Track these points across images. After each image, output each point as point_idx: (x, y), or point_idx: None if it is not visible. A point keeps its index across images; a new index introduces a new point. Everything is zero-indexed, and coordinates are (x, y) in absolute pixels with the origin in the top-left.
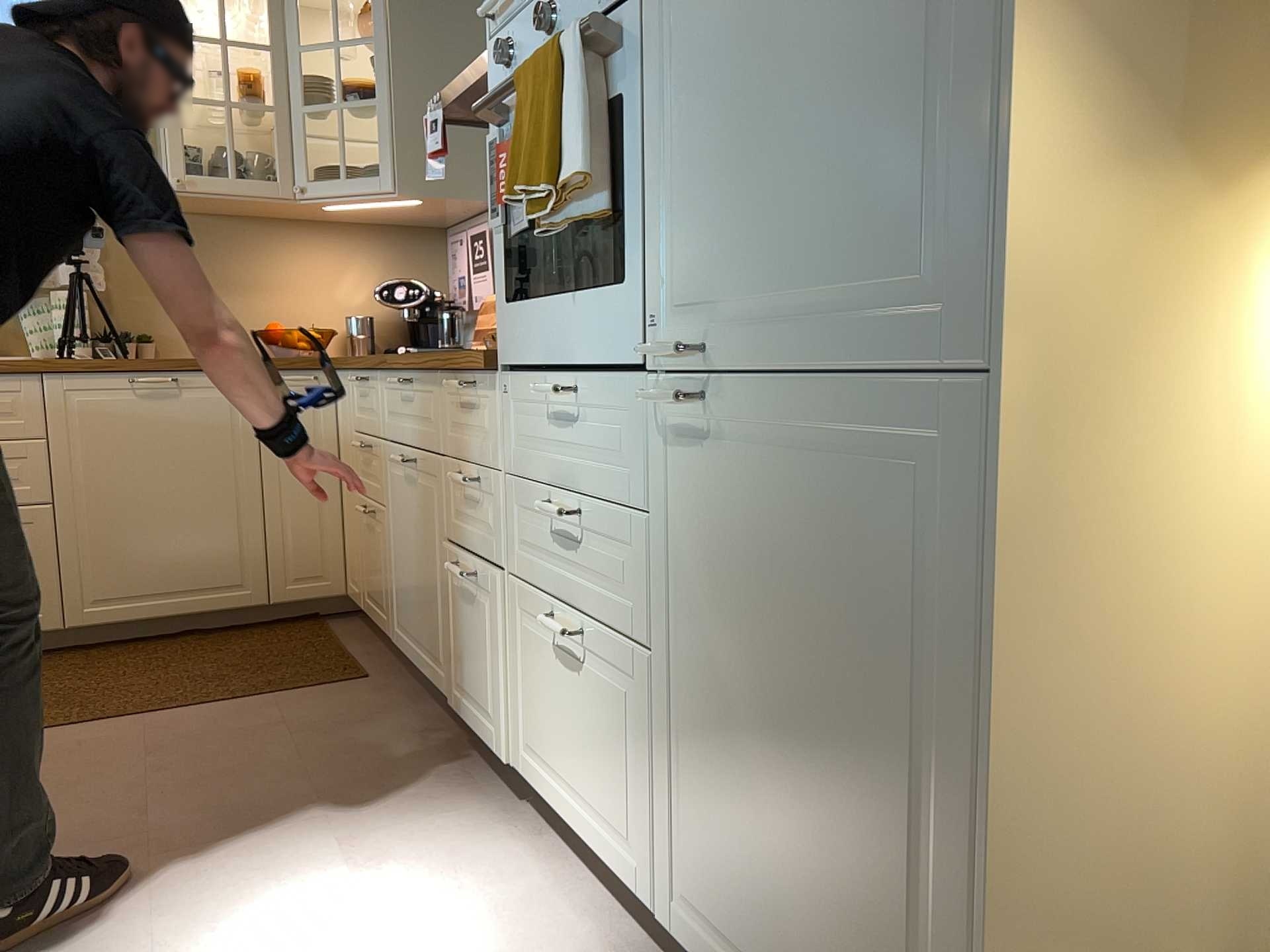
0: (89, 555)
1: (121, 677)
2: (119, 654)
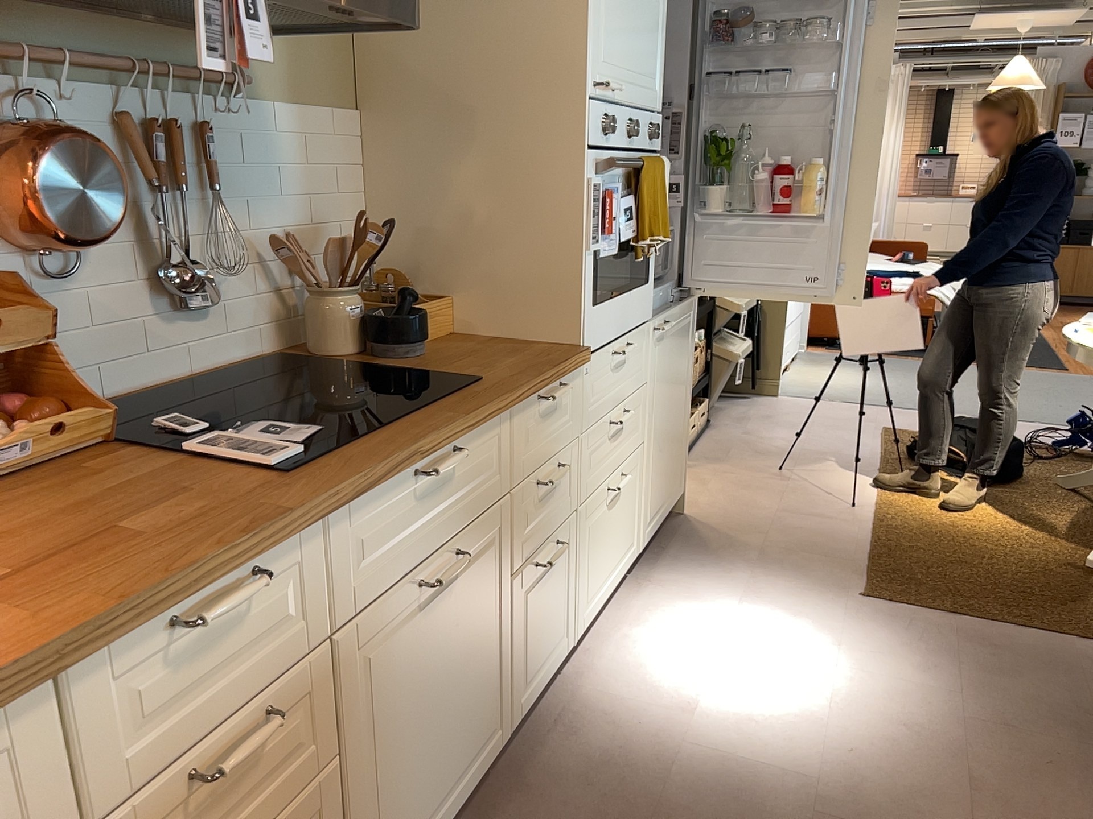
0: None
1: None
2: None
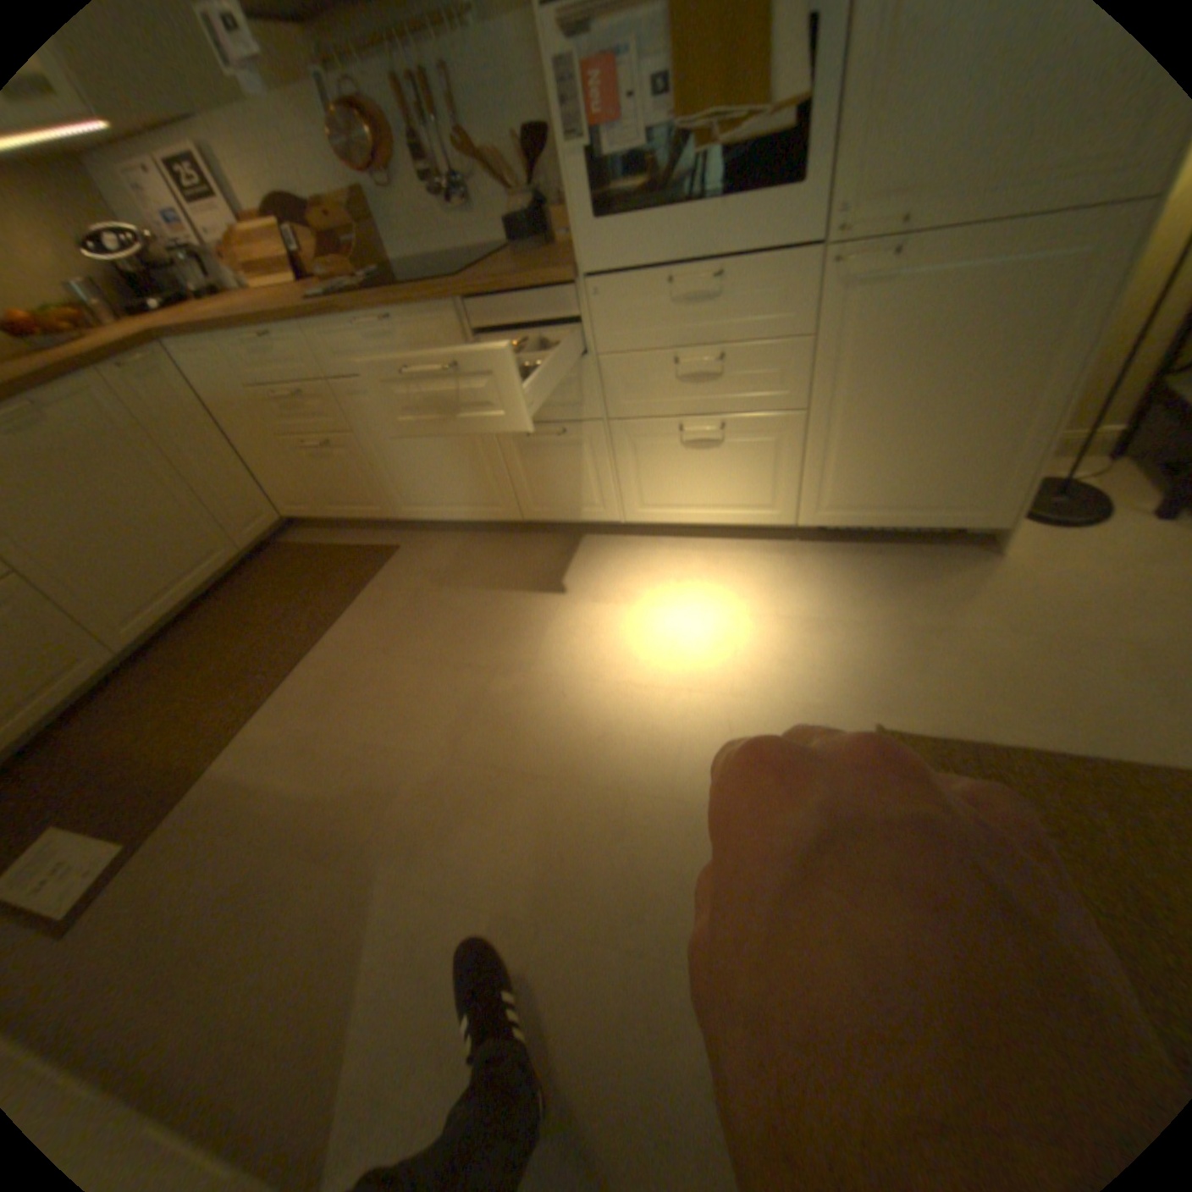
0: (87, 593)
1: (226, 648)
2: (177, 644)
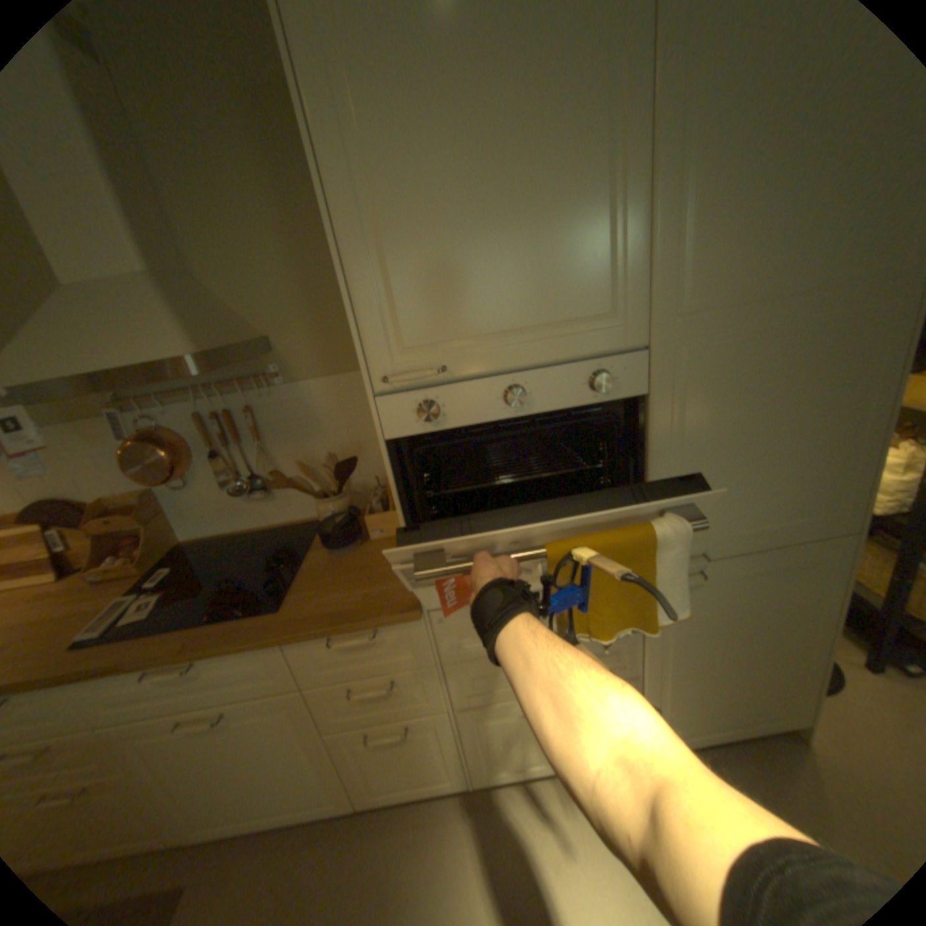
0: None
1: None
2: None
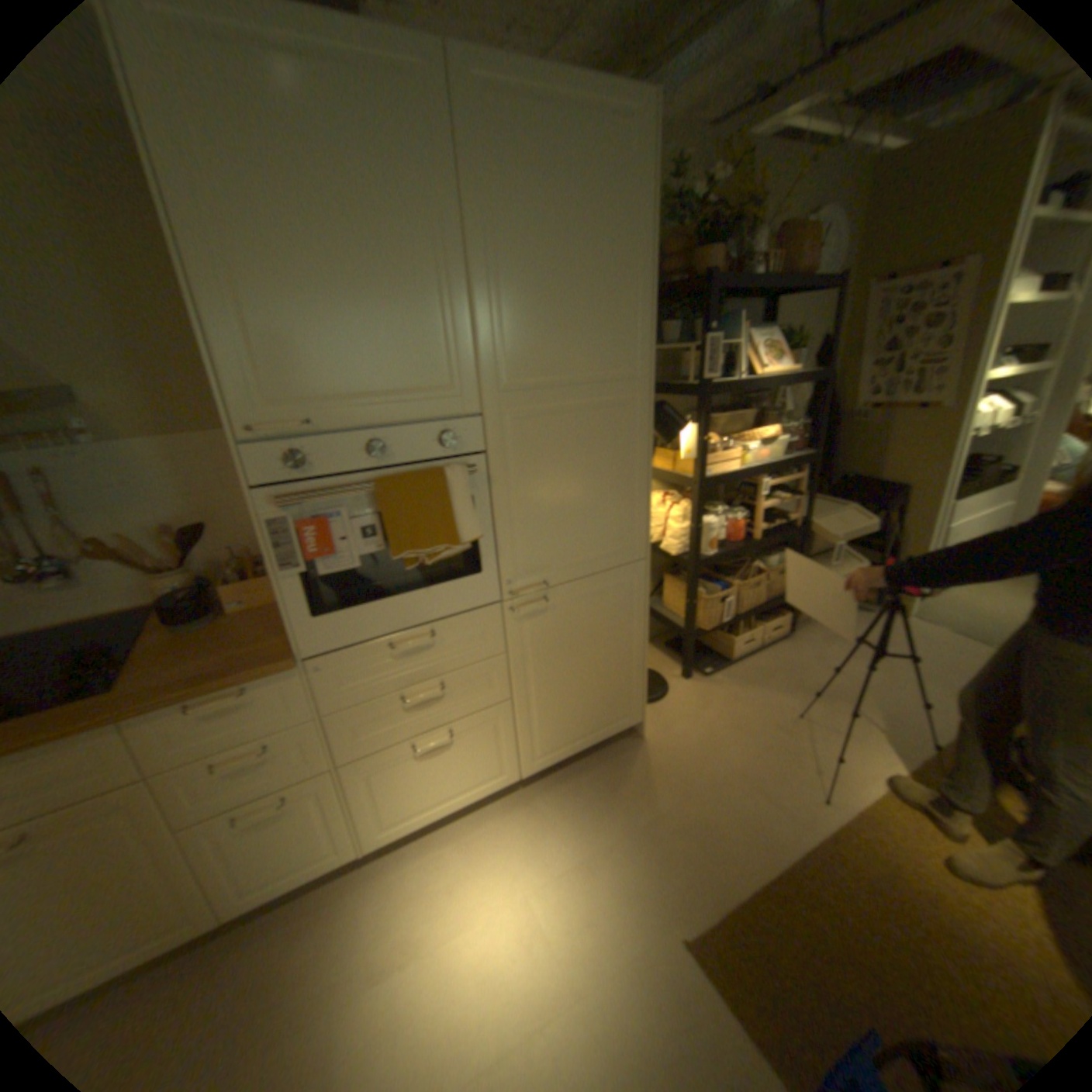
0: None
1: None
2: None
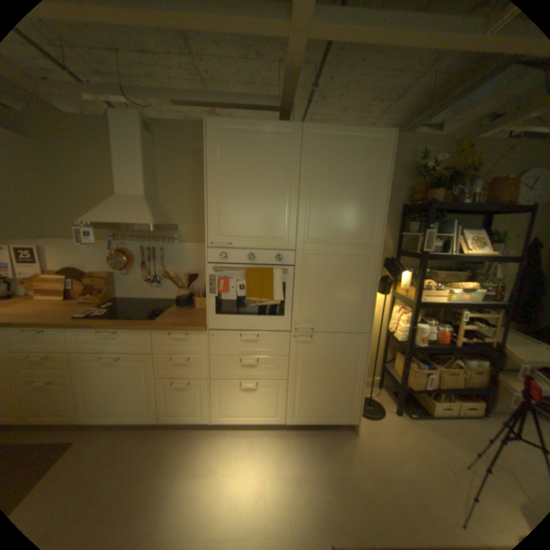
0: None
1: None
2: None
